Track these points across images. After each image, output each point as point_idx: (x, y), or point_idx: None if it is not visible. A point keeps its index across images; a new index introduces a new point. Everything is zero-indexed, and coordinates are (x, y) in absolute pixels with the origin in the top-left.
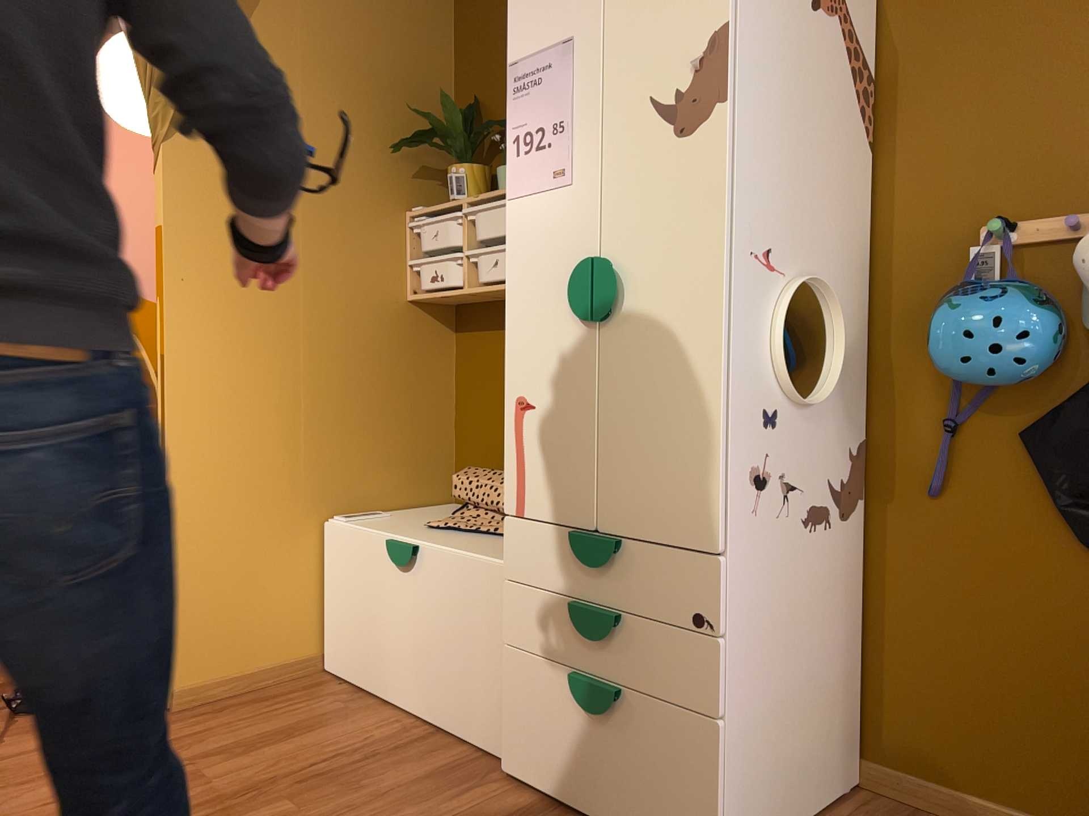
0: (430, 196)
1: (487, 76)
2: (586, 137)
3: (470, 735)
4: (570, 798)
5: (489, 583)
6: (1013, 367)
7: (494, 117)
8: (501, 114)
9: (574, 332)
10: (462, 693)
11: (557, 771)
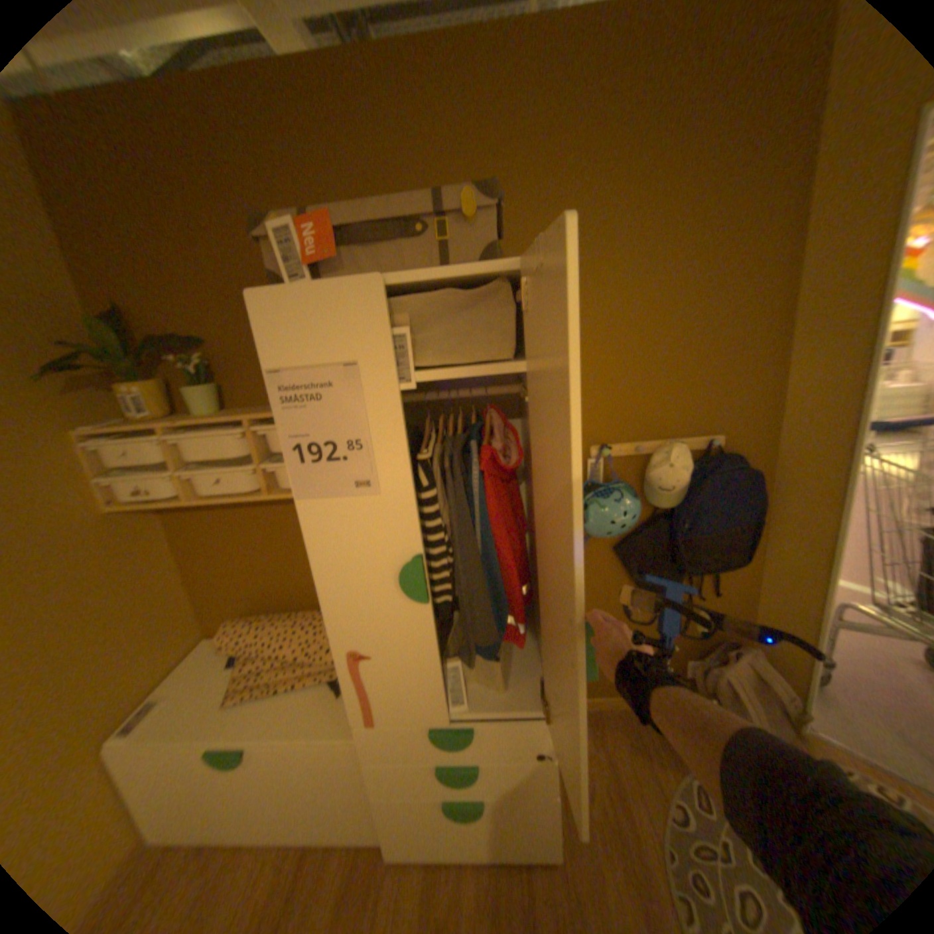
0: (88, 406)
1: (120, 281)
2: (391, 458)
3: (339, 842)
4: (449, 859)
5: (335, 759)
6: (625, 530)
7: (145, 326)
8: (153, 324)
9: (404, 607)
10: (324, 823)
11: (435, 850)
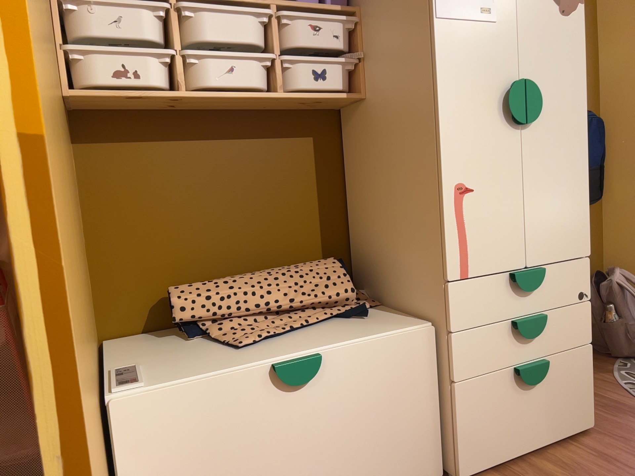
0: None
1: None
2: None
3: None
4: (516, 451)
5: (413, 348)
6: None
7: None
8: None
9: (503, 132)
10: (390, 457)
11: (506, 441)
